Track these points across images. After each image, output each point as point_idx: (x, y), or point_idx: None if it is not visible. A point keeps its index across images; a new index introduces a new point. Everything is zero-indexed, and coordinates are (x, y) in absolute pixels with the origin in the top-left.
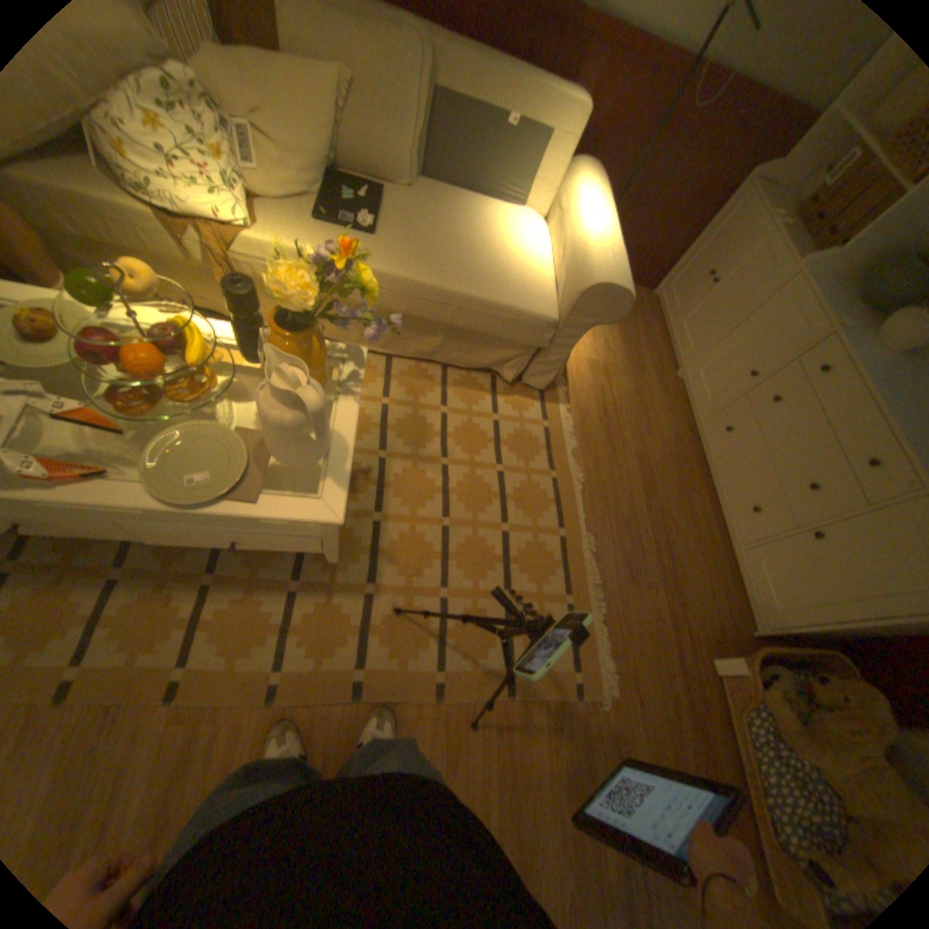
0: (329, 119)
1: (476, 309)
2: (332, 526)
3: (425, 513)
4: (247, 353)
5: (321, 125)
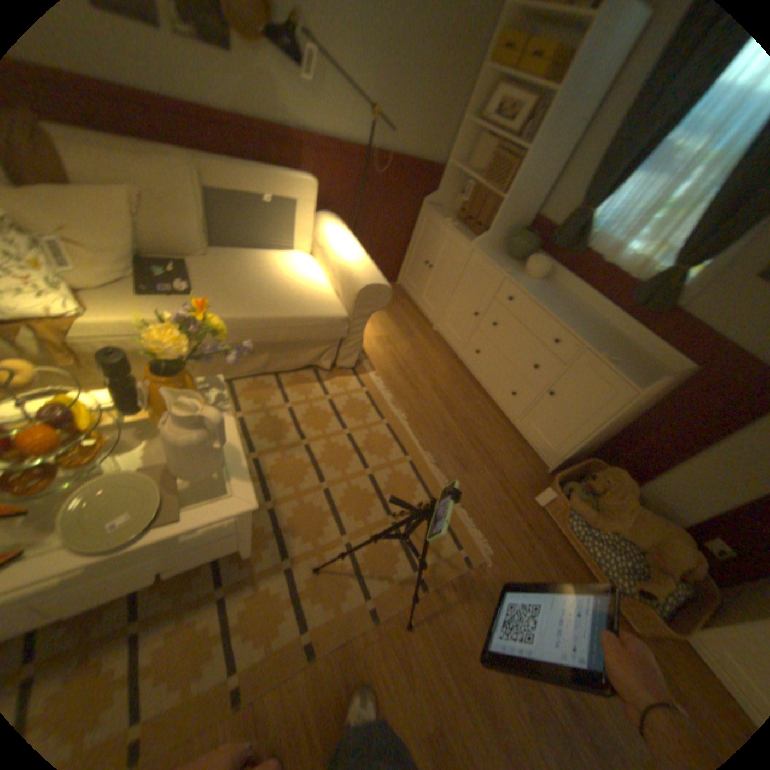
0: (126, 224)
1: (288, 325)
2: (247, 515)
3: (305, 487)
4: (117, 411)
5: (121, 229)
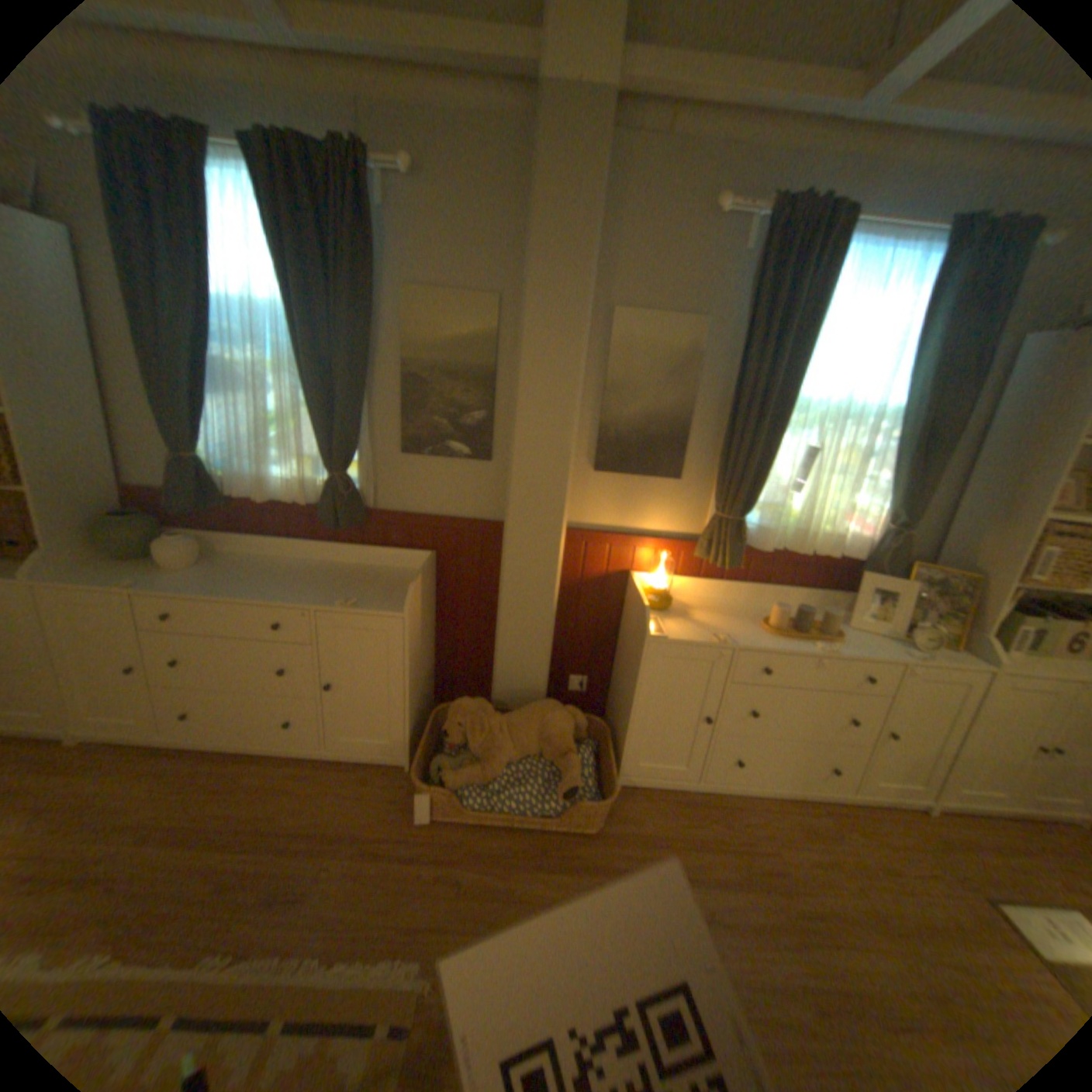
0: None
1: None
2: None
3: None
4: None
5: None
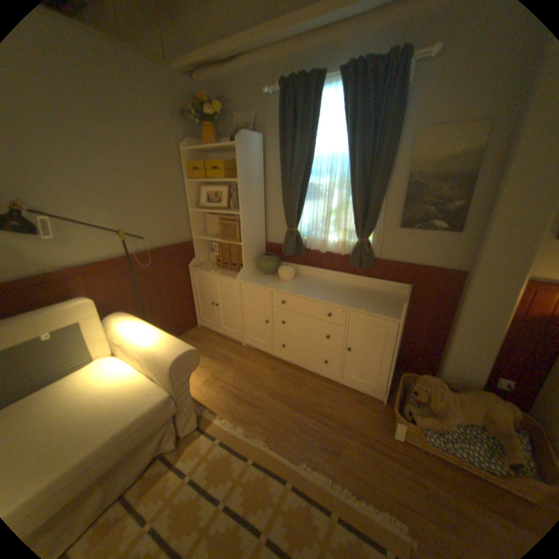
0: None
1: (110, 446)
2: None
3: None
4: None
5: None
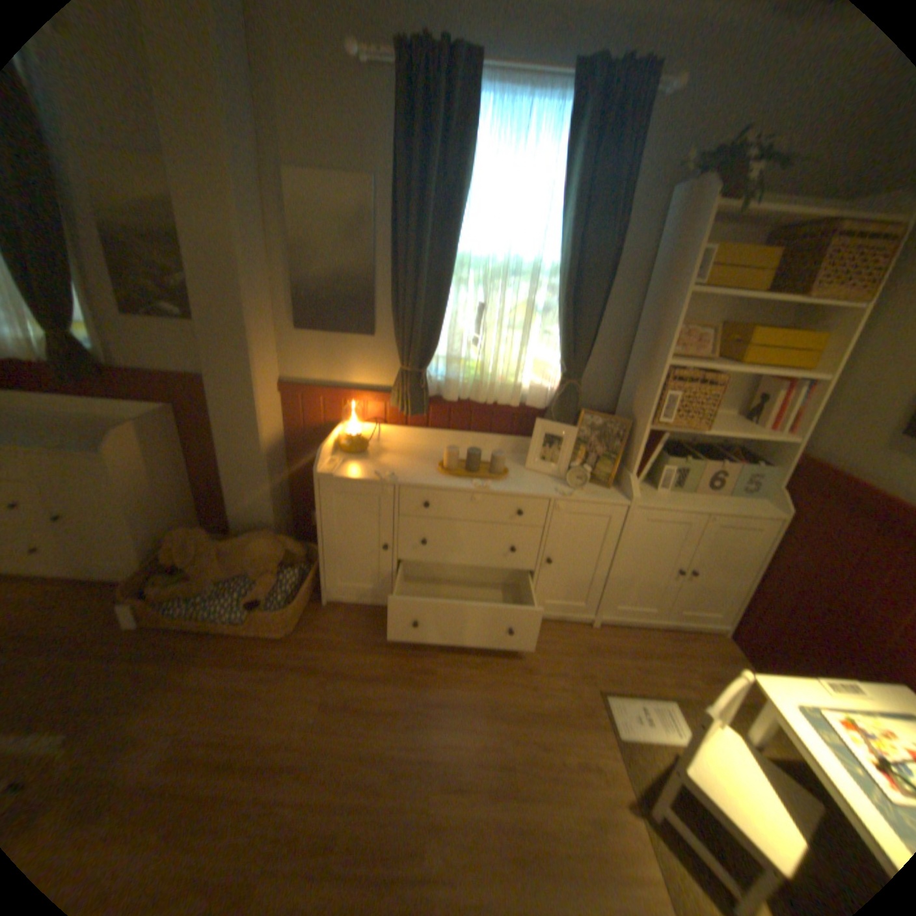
0: None
1: None
2: None
3: None
4: None
5: None
